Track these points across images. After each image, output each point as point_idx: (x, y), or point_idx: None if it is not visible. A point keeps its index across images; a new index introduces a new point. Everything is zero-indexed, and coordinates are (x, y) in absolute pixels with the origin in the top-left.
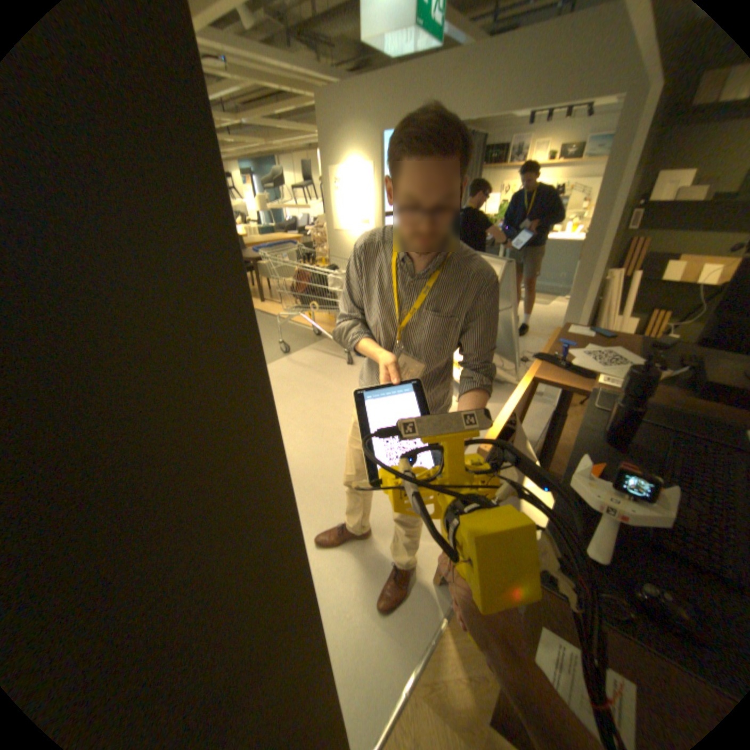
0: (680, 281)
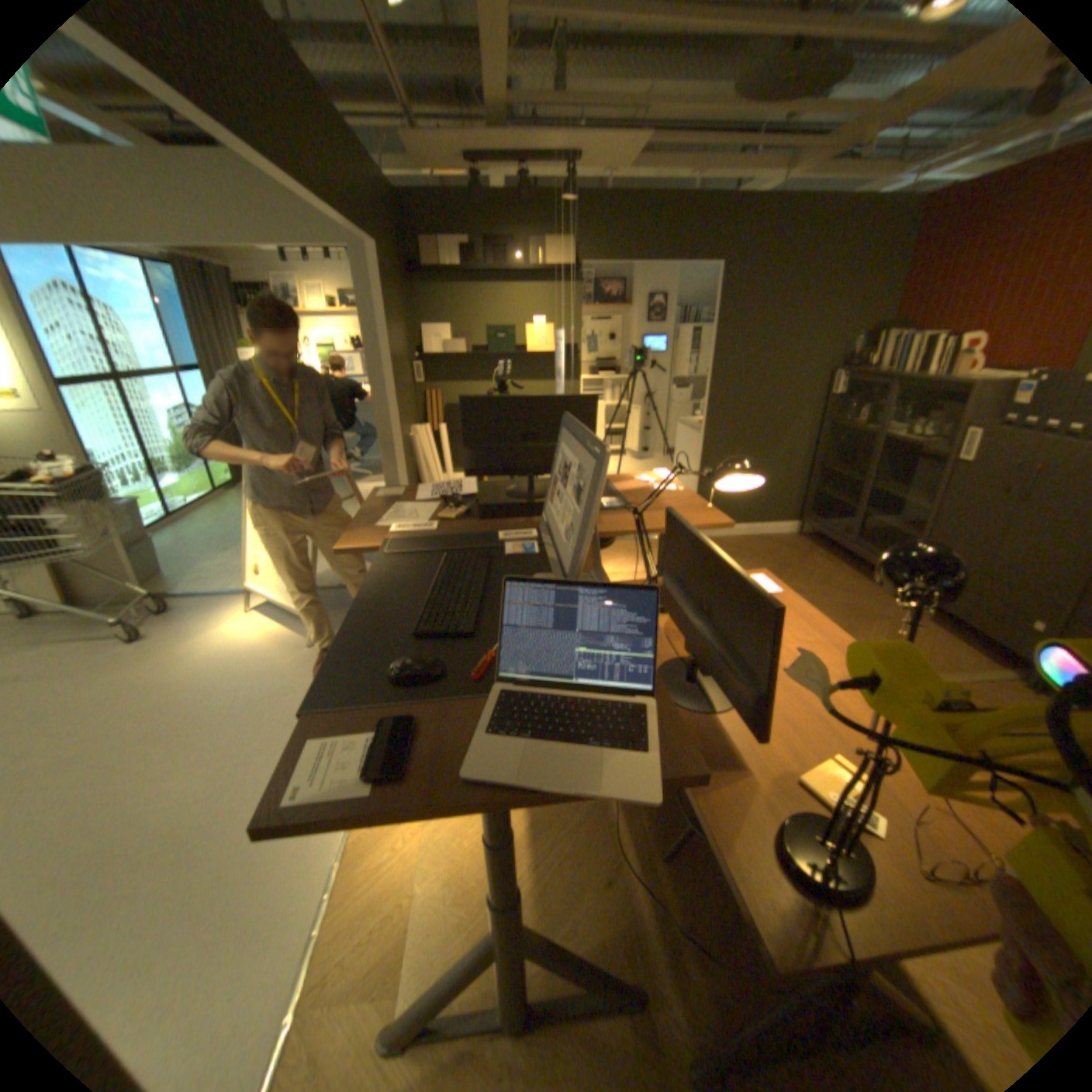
0: None
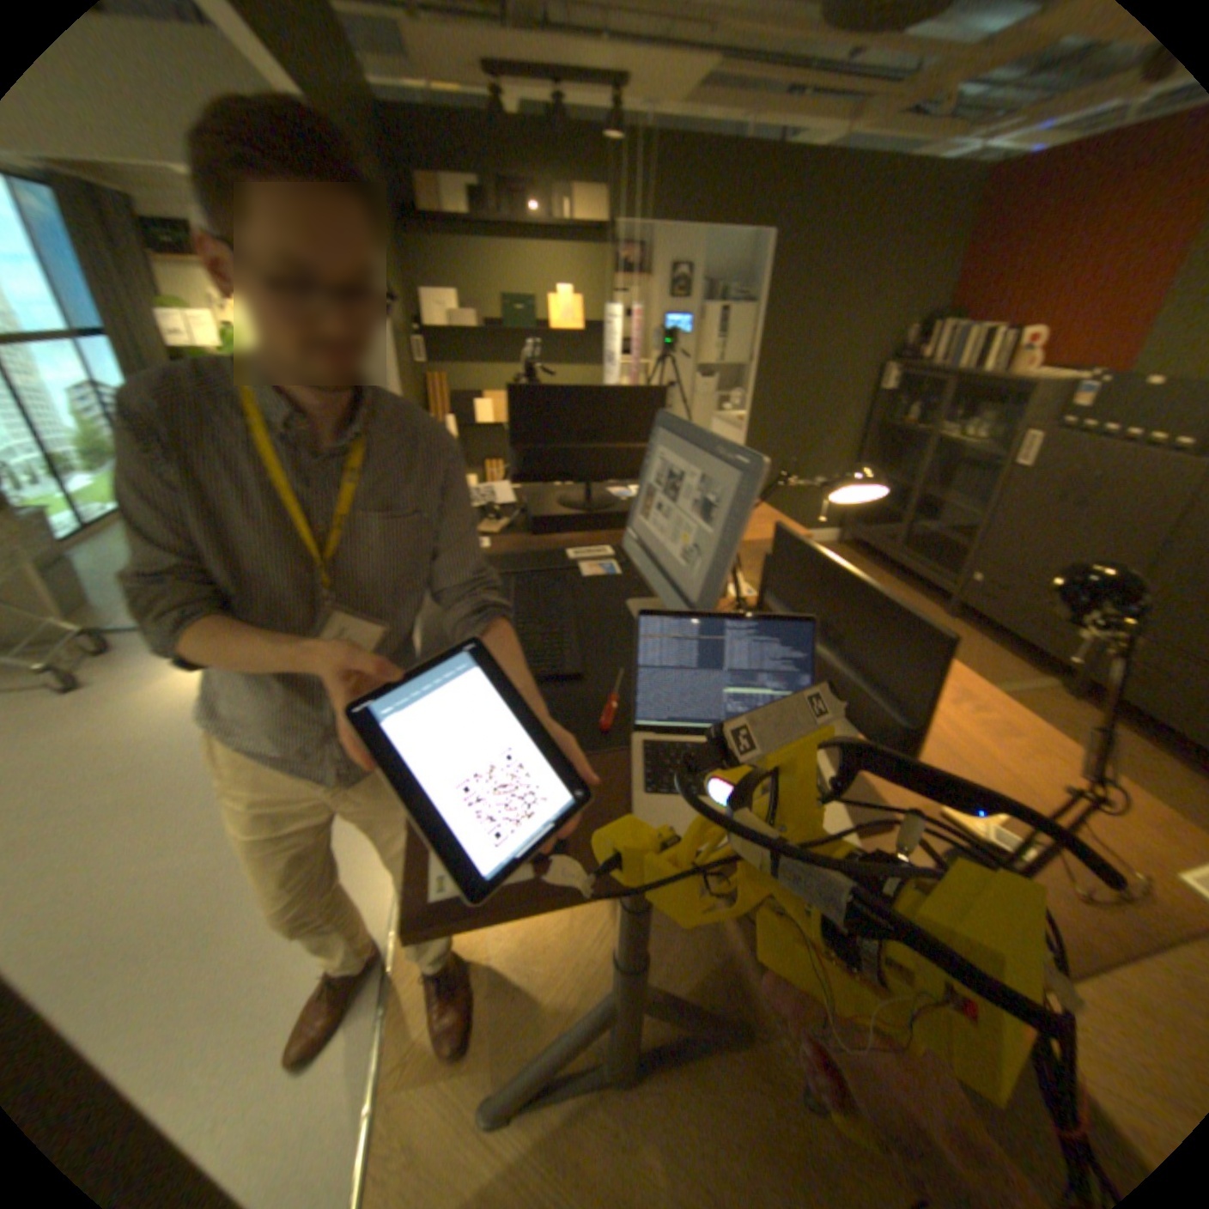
0: (496, 423)
